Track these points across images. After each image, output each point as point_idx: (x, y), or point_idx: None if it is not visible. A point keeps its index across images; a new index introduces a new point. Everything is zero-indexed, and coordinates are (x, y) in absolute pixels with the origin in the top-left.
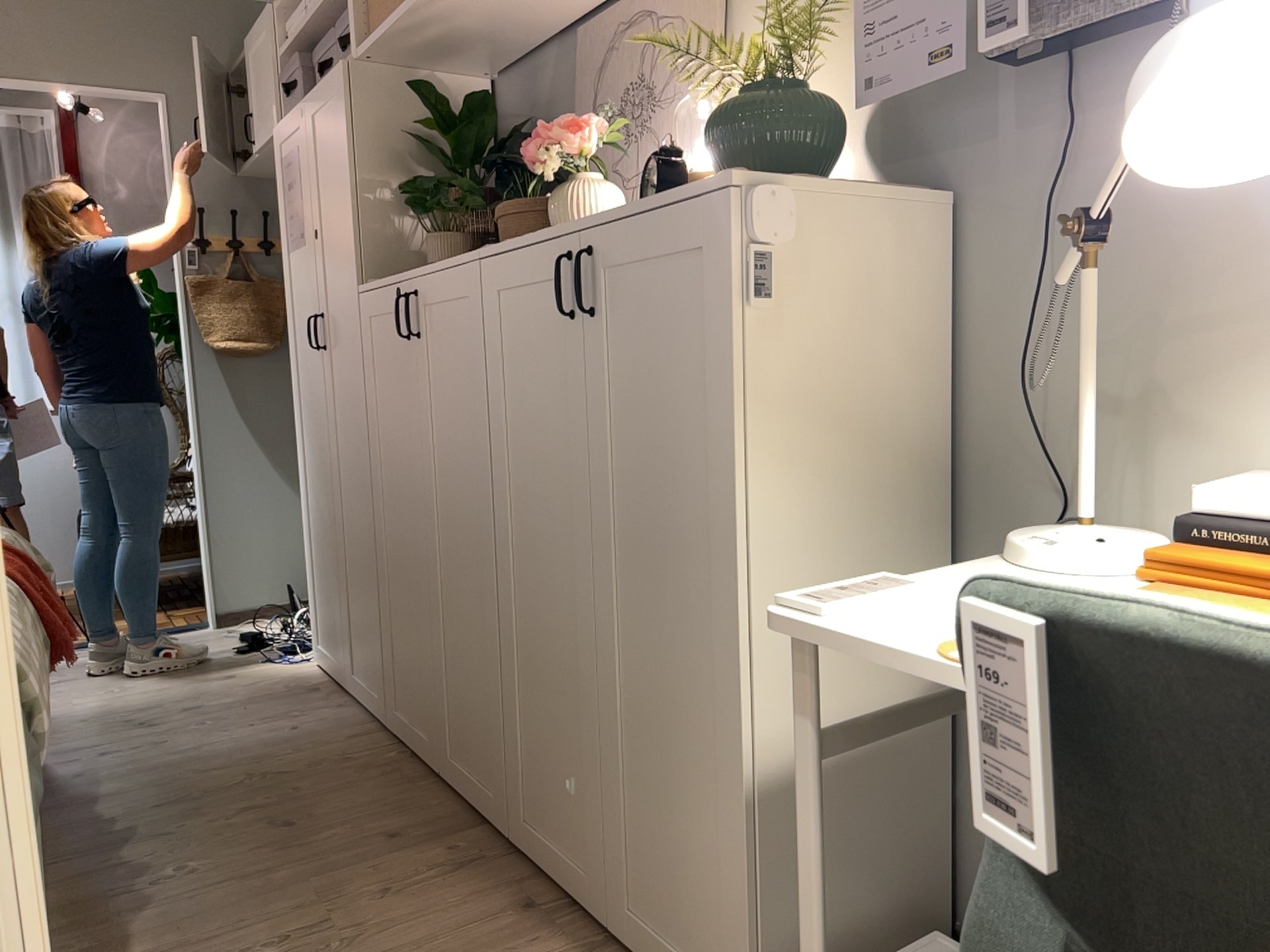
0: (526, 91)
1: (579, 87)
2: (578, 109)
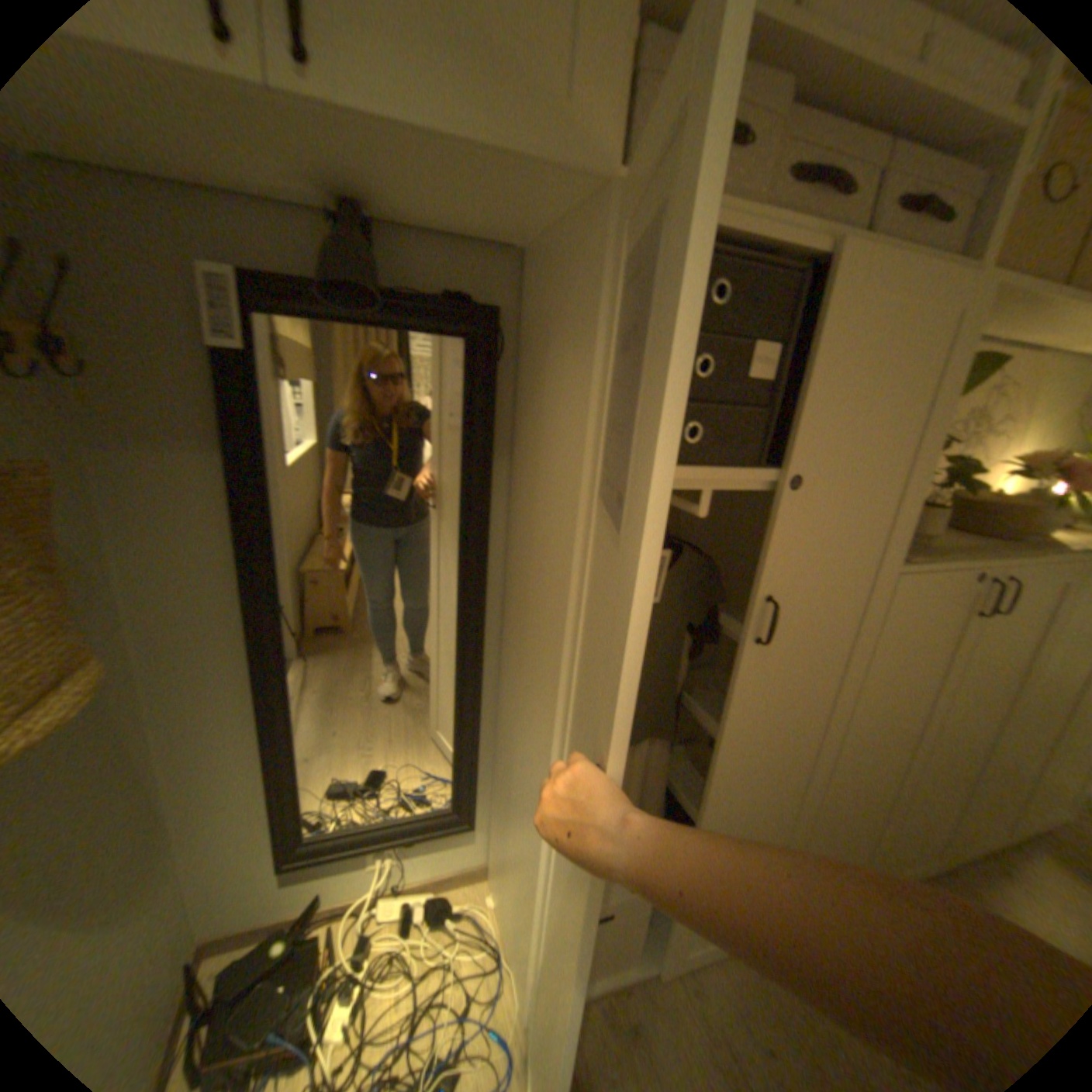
0: None
1: None
2: None
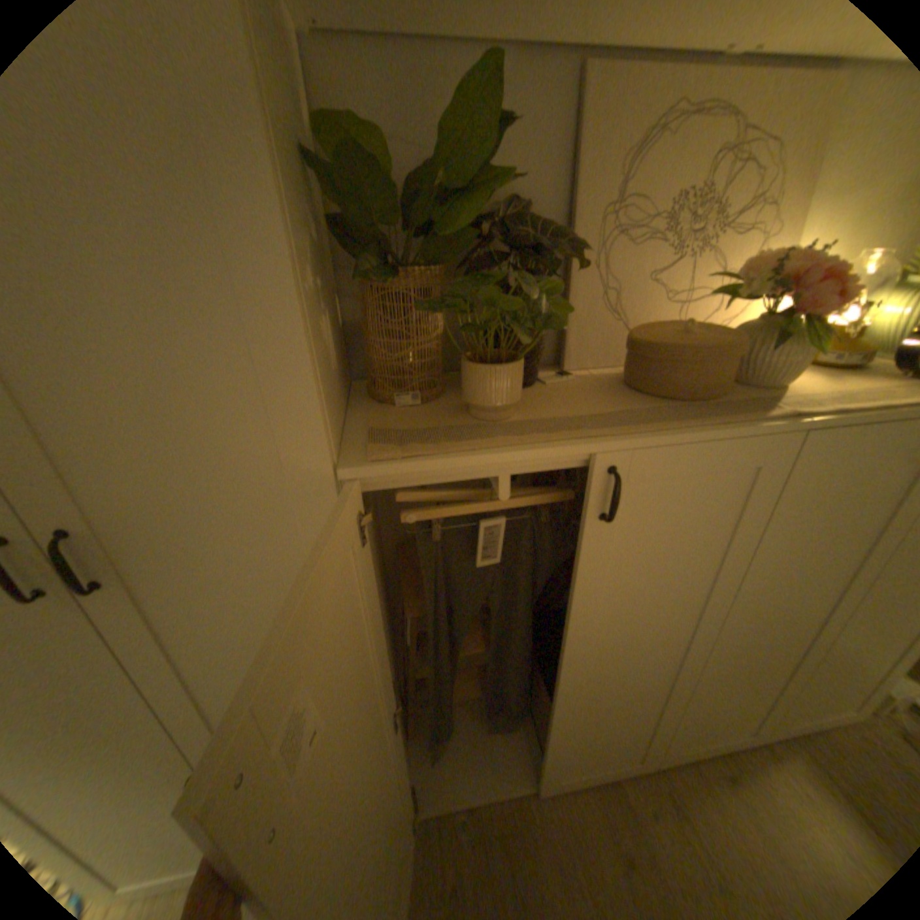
0: (429, 102)
1: (588, 151)
2: (584, 182)
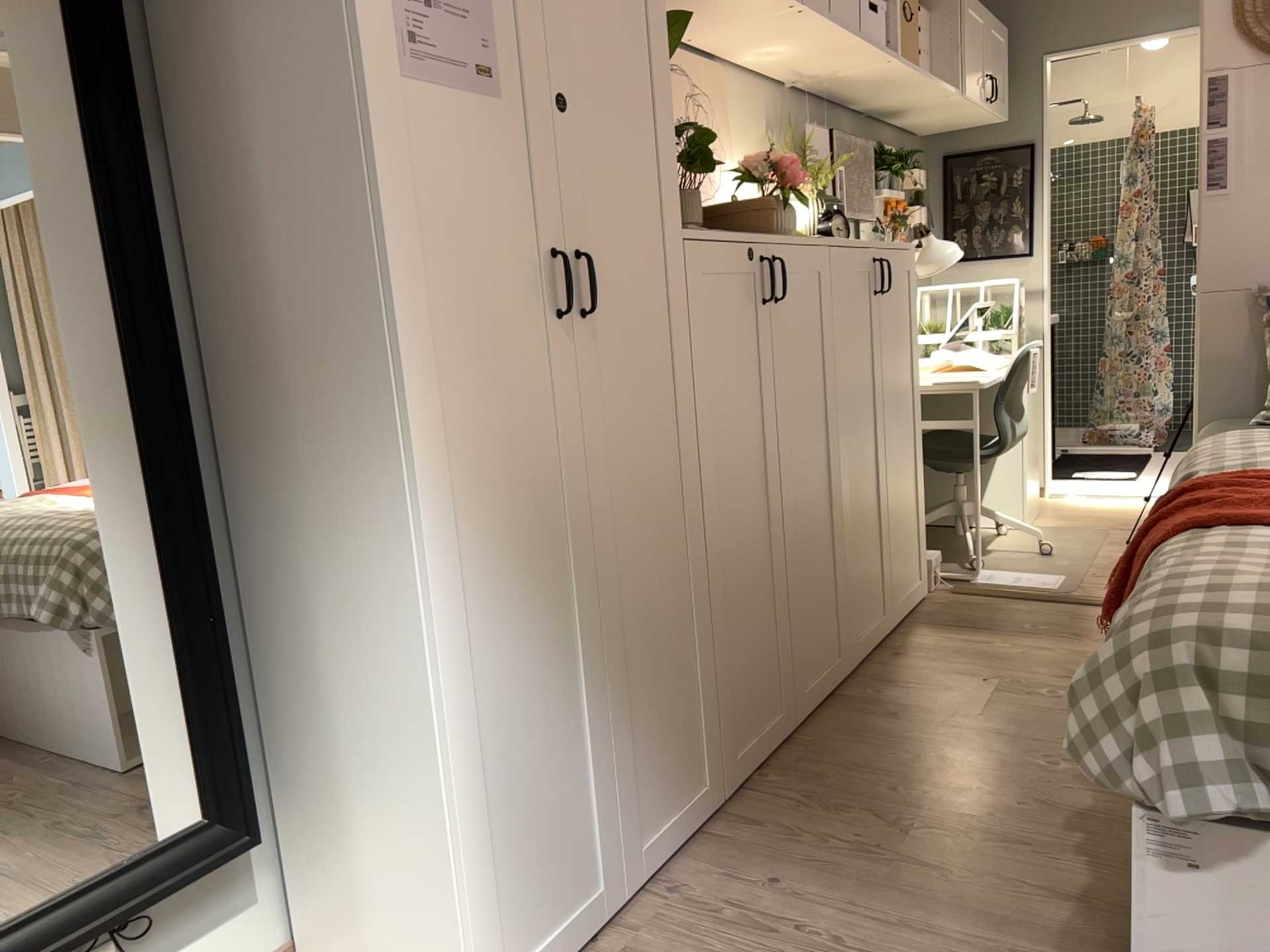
0: None
1: None
2: None
